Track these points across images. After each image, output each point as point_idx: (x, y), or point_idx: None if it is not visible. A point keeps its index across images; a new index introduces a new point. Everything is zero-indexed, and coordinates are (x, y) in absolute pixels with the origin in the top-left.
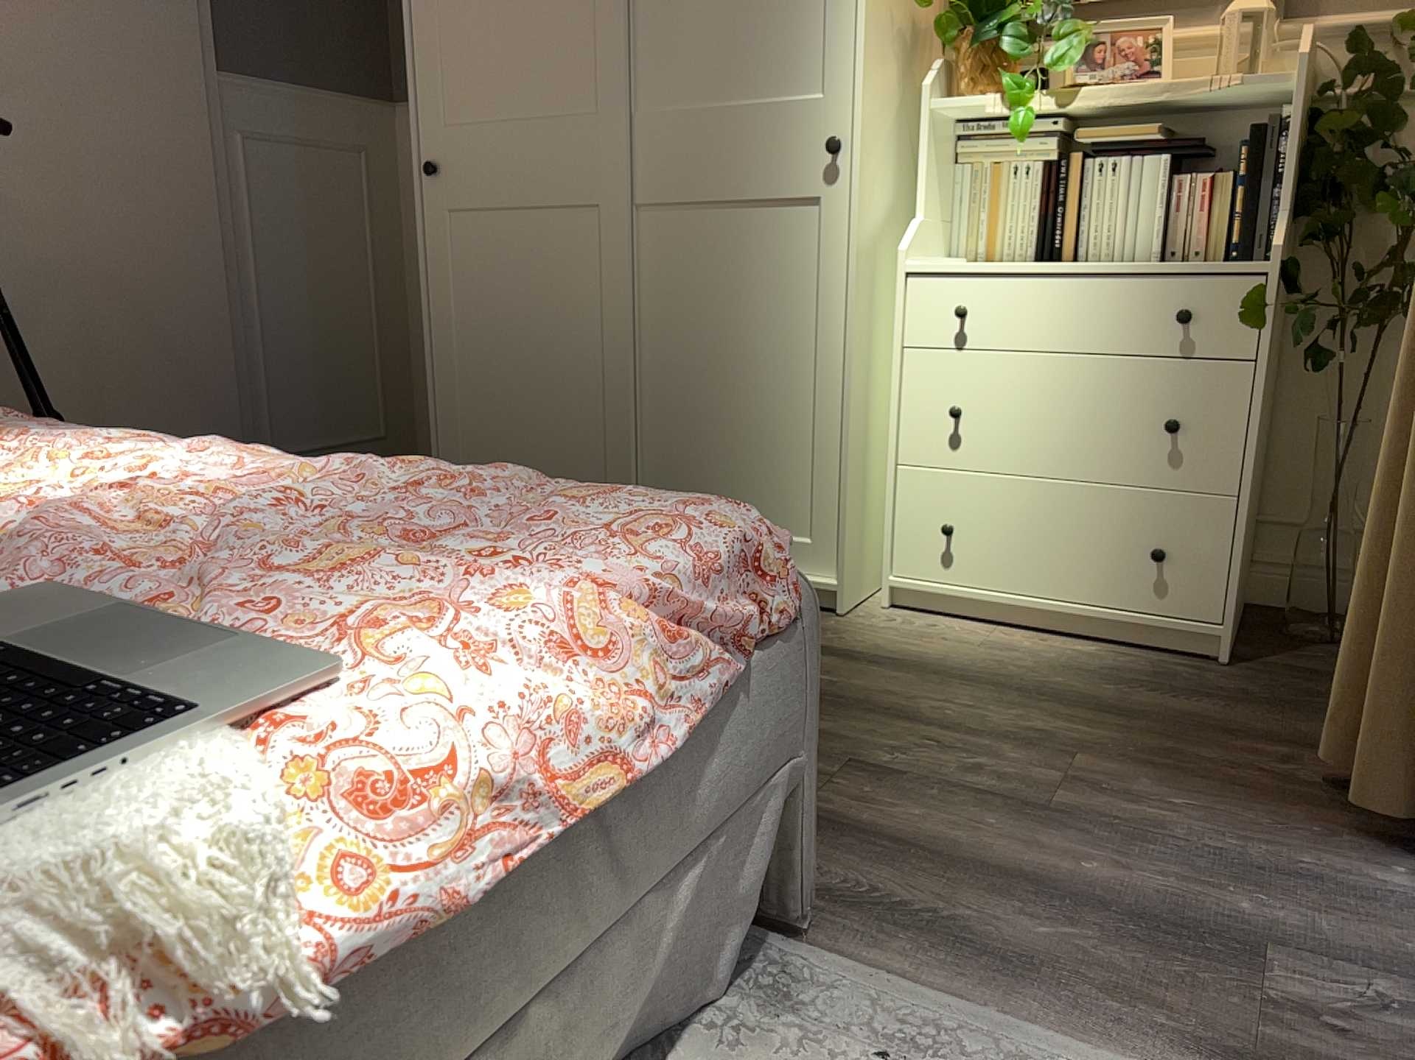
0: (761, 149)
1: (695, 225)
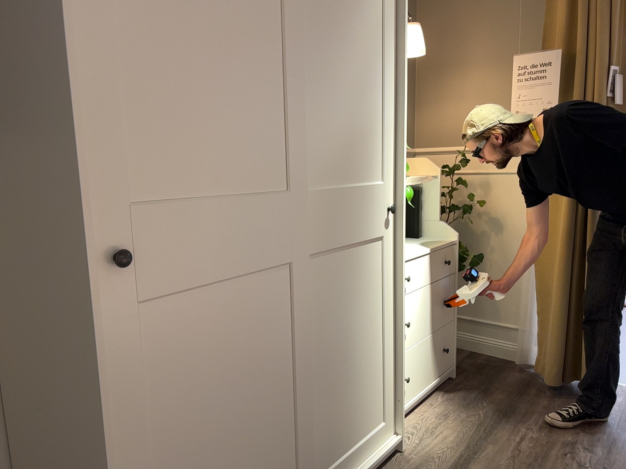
0: (361, 213)
1: (335, 260)
